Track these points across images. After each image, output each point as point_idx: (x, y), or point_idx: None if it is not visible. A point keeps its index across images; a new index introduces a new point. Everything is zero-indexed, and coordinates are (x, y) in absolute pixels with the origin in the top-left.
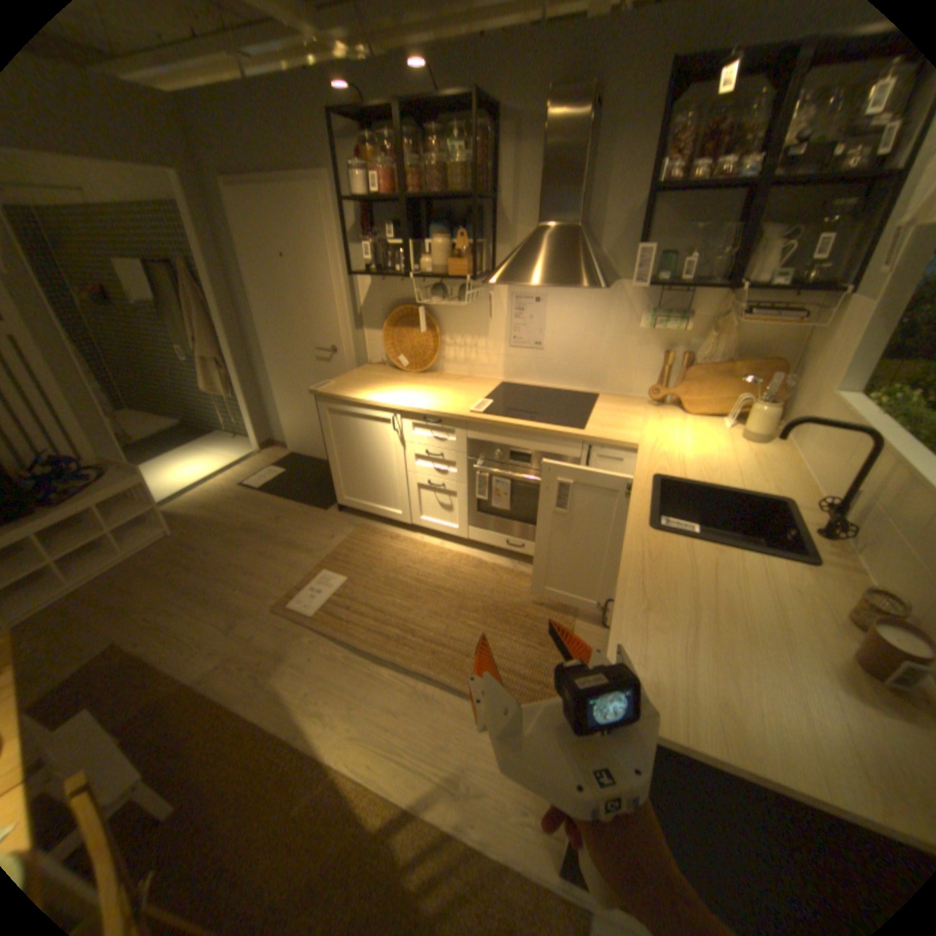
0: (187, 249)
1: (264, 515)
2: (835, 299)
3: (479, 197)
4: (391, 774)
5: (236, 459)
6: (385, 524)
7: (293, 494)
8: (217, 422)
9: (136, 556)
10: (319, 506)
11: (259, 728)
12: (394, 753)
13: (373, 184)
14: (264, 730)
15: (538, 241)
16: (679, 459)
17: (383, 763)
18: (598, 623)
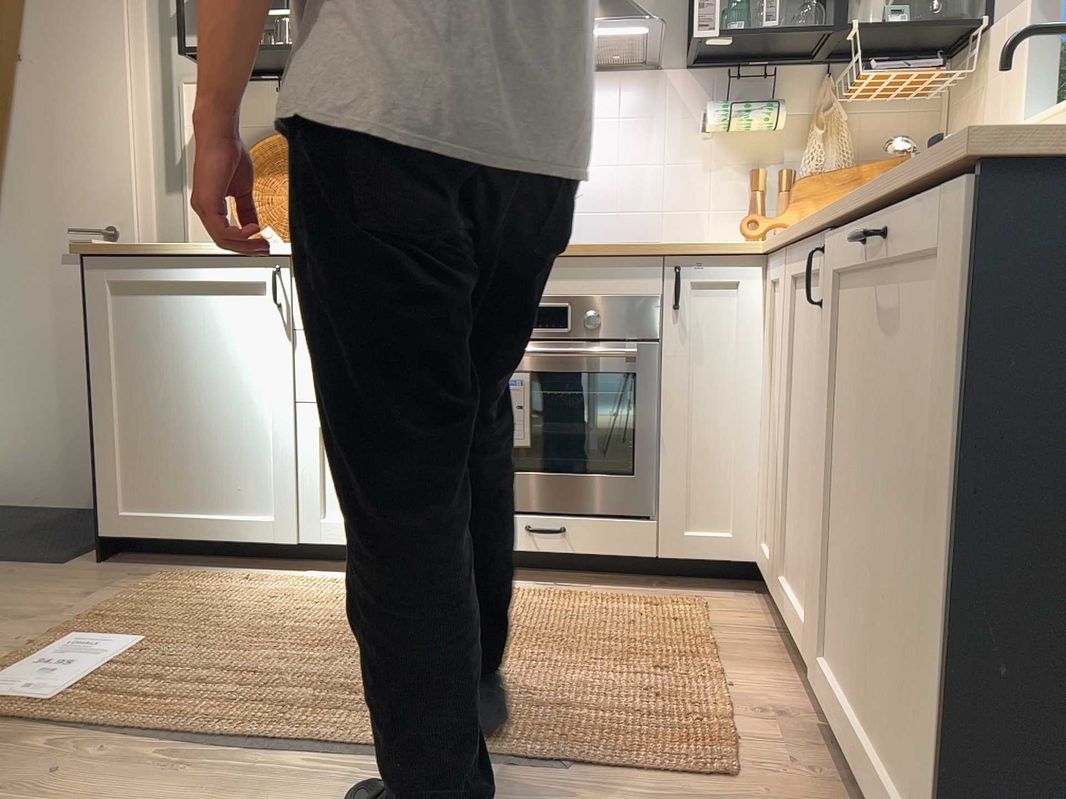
0: None
1: None
2: (963, 62)
3: None
4: None
5: None
6: (227, 569)
7: None
8: None
9: None
10: (40, 561)
11: None
12: None
13: None
14: None
15: None
16: None
17: None
18: (765, 635)
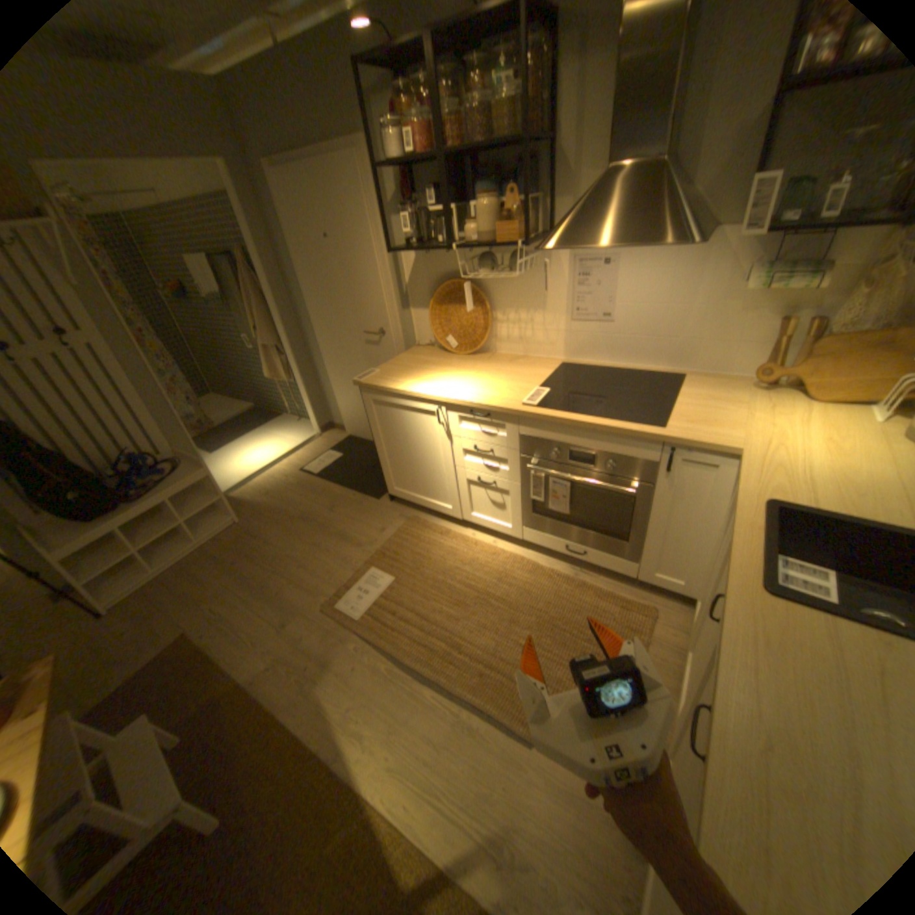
0: (242, 239)
1: (320, 504)
2: None
3: (532, 140)
4: (428, 822)
5: (299, 443)
6: (436, 517)
7: (348, 481)
8: (283, 405)
9: (208, 543)
10: (371, 495)
11: (301, 744)
12: (432, 796)
13: (411, 142)
14: (305, 748)
15: (608, 187)
16: (806, 475)
17: (420, 807)
18: (677, 656)
